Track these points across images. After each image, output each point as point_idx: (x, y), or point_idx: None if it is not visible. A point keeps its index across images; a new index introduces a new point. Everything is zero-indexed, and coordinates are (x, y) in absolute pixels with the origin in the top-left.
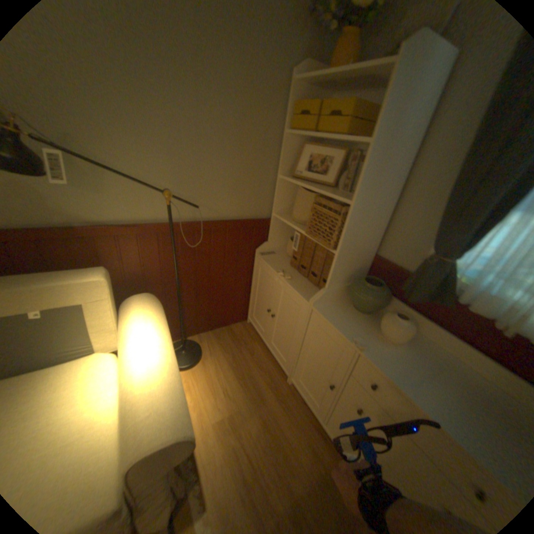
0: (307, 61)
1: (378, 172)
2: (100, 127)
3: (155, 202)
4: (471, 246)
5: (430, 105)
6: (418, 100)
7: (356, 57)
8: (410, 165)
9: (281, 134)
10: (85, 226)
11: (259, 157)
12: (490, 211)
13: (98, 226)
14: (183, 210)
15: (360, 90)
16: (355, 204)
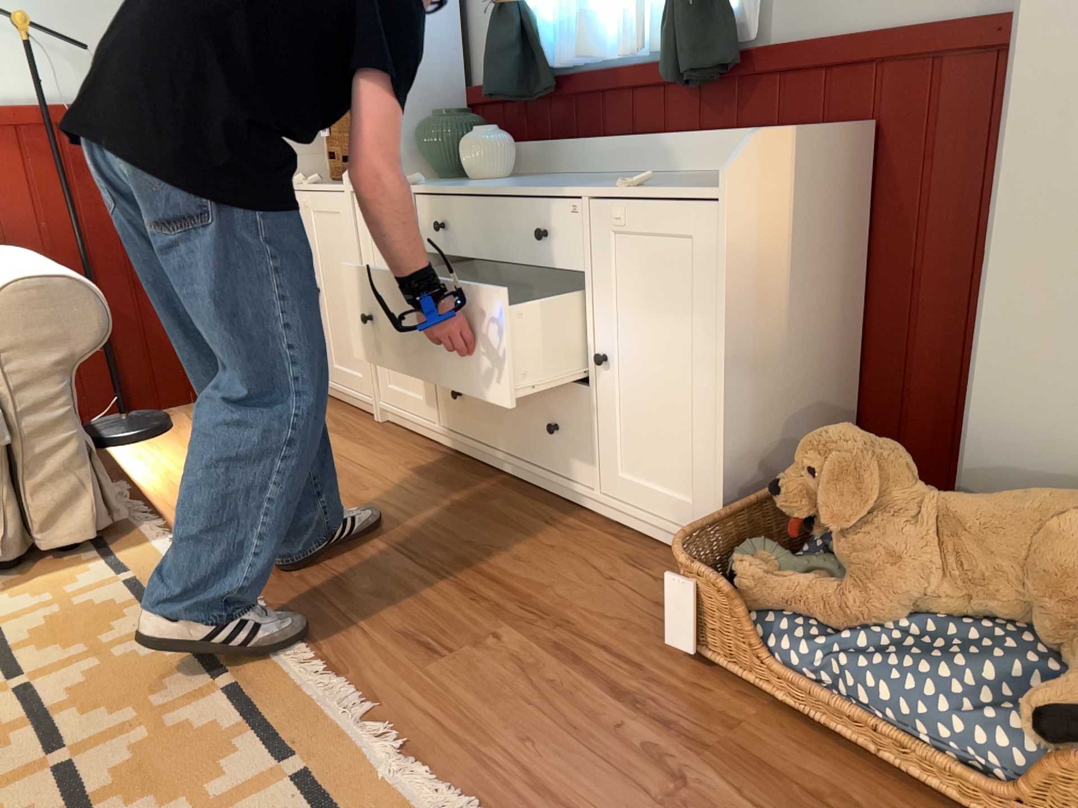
0: None
1: None
2: None
3: (6, 66)
4: None
5: None
6: None
7: None
8: None
9: None
10: None
11: None
12: None
13: None
14: (68, 84)
15: None
16: None
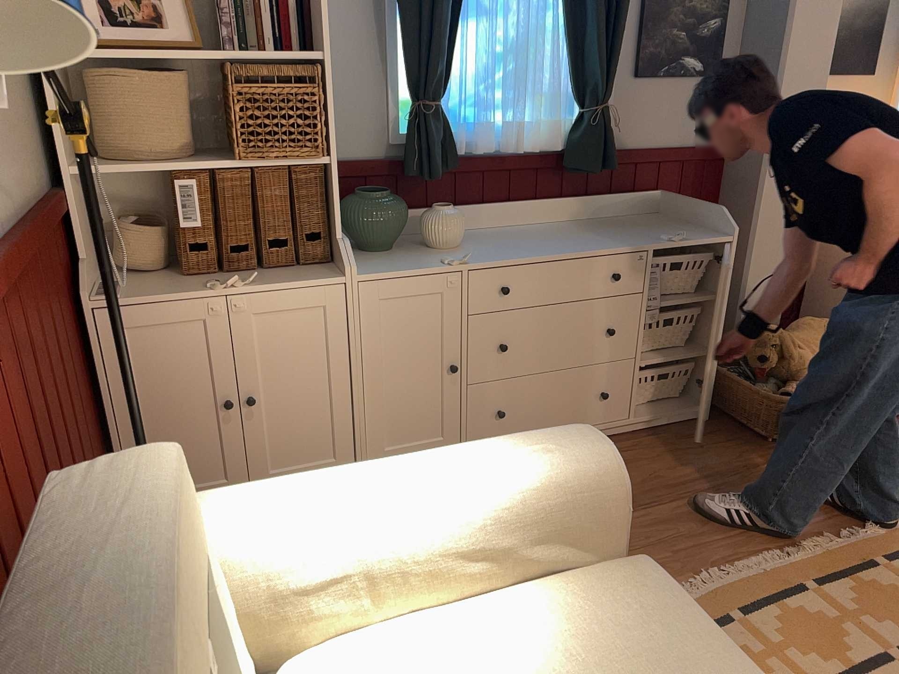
0: None
1: None
2: None
3: None
4: (446, 76)
5: None
6: None
7: None
8: None
9: None
10: None
11: None
12: (449, 24)
13: None
14: None
15: None
16: (327, 57)
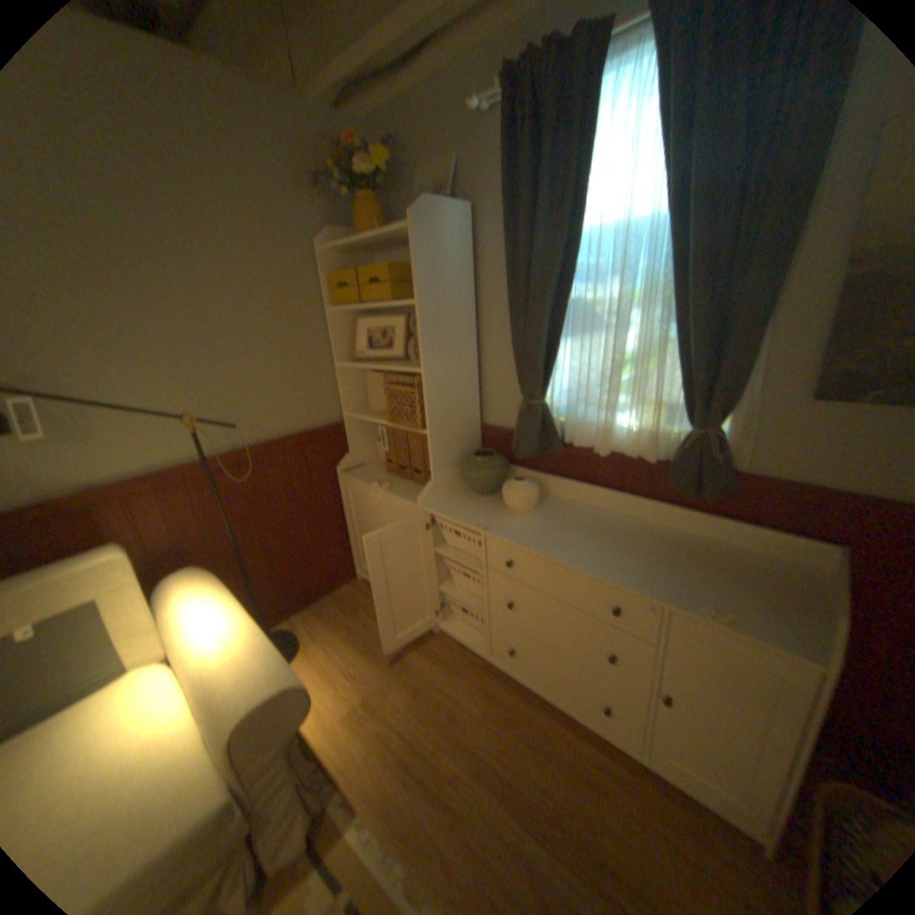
0: (327, 230)
1: (437, 333)
2: (74, 360)
3: (171, 439)
4: (546, 382)
5: (464, 256)
6: (448, 255)
7: (380, 220)
8: (473, 317)
9: (323, 315)
10: (72, 496)
11: (302, 348)
12: (542, 343)
13: (92, 491)
14: (215, 440)
15: (398, 249)
16: (424, 372)
